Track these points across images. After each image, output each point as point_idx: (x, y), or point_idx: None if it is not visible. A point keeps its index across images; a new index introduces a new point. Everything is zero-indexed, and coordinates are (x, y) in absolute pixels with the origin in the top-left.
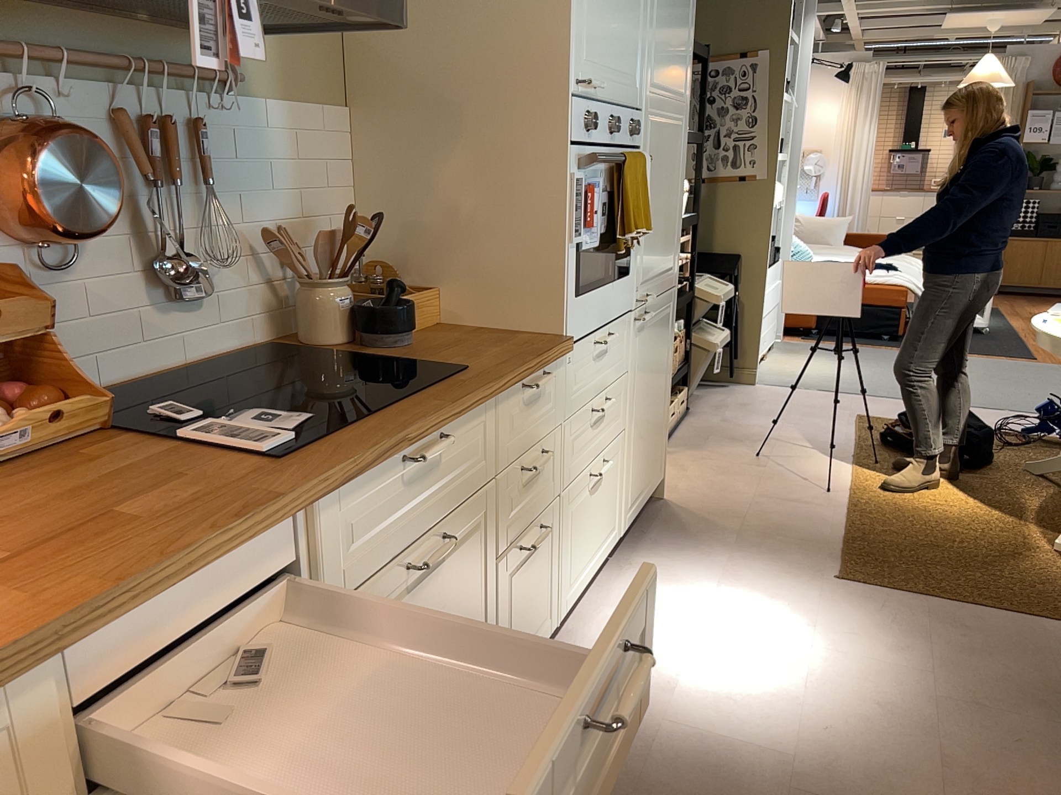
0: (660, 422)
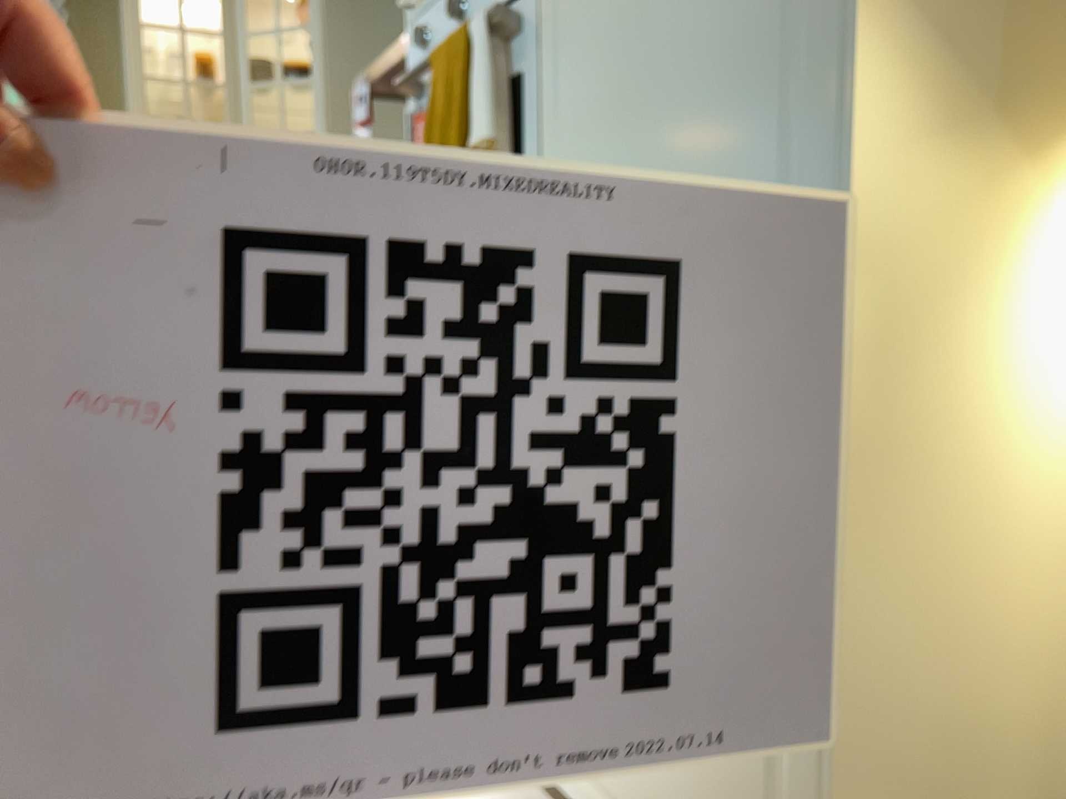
0: (748, 765)
